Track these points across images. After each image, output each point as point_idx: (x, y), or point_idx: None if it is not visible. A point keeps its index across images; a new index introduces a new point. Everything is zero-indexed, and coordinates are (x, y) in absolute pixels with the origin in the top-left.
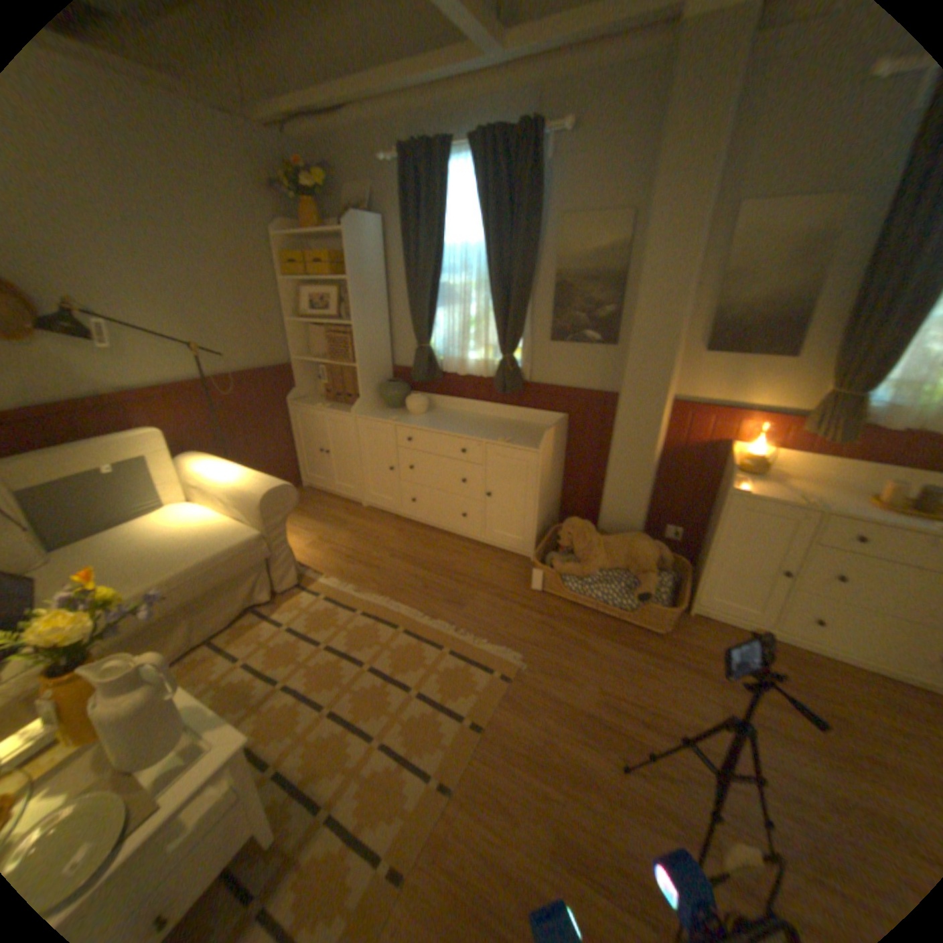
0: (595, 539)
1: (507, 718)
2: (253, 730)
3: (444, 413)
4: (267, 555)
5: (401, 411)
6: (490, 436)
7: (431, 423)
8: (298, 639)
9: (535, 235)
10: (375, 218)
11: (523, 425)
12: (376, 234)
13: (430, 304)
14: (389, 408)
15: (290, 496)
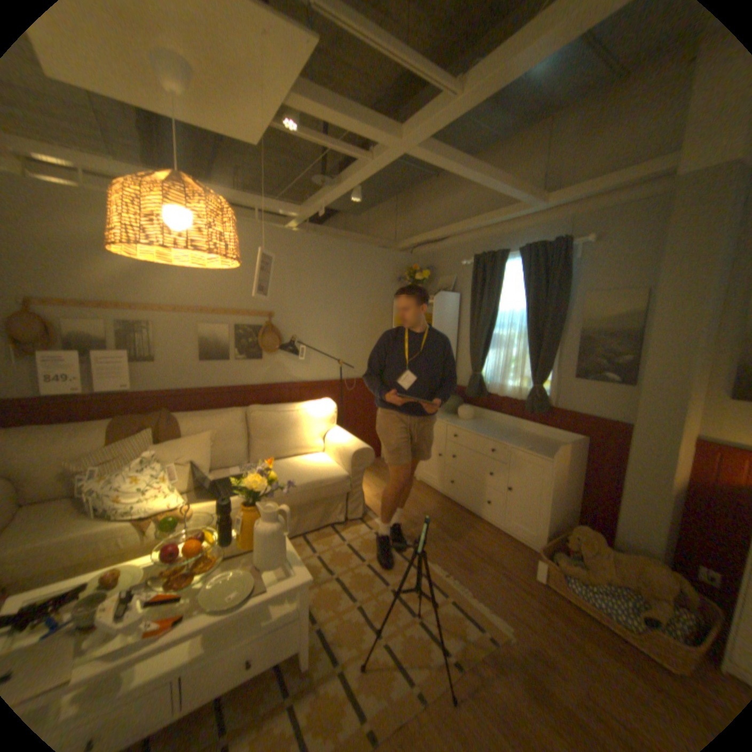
0: (606, 552)
1: (489, 674)
2: (314, 598)
3: (485, 422)
4: (349, 491)
5: (454, 416)
6: (516, 443)
7: (473, 427)
8: (354, 554)
9: (564, 304)
10: (455, 295)
11: (548, 440)
12: (454, 303)
13: (484, 346)
14: (446, 413)
15: (370, 457)
